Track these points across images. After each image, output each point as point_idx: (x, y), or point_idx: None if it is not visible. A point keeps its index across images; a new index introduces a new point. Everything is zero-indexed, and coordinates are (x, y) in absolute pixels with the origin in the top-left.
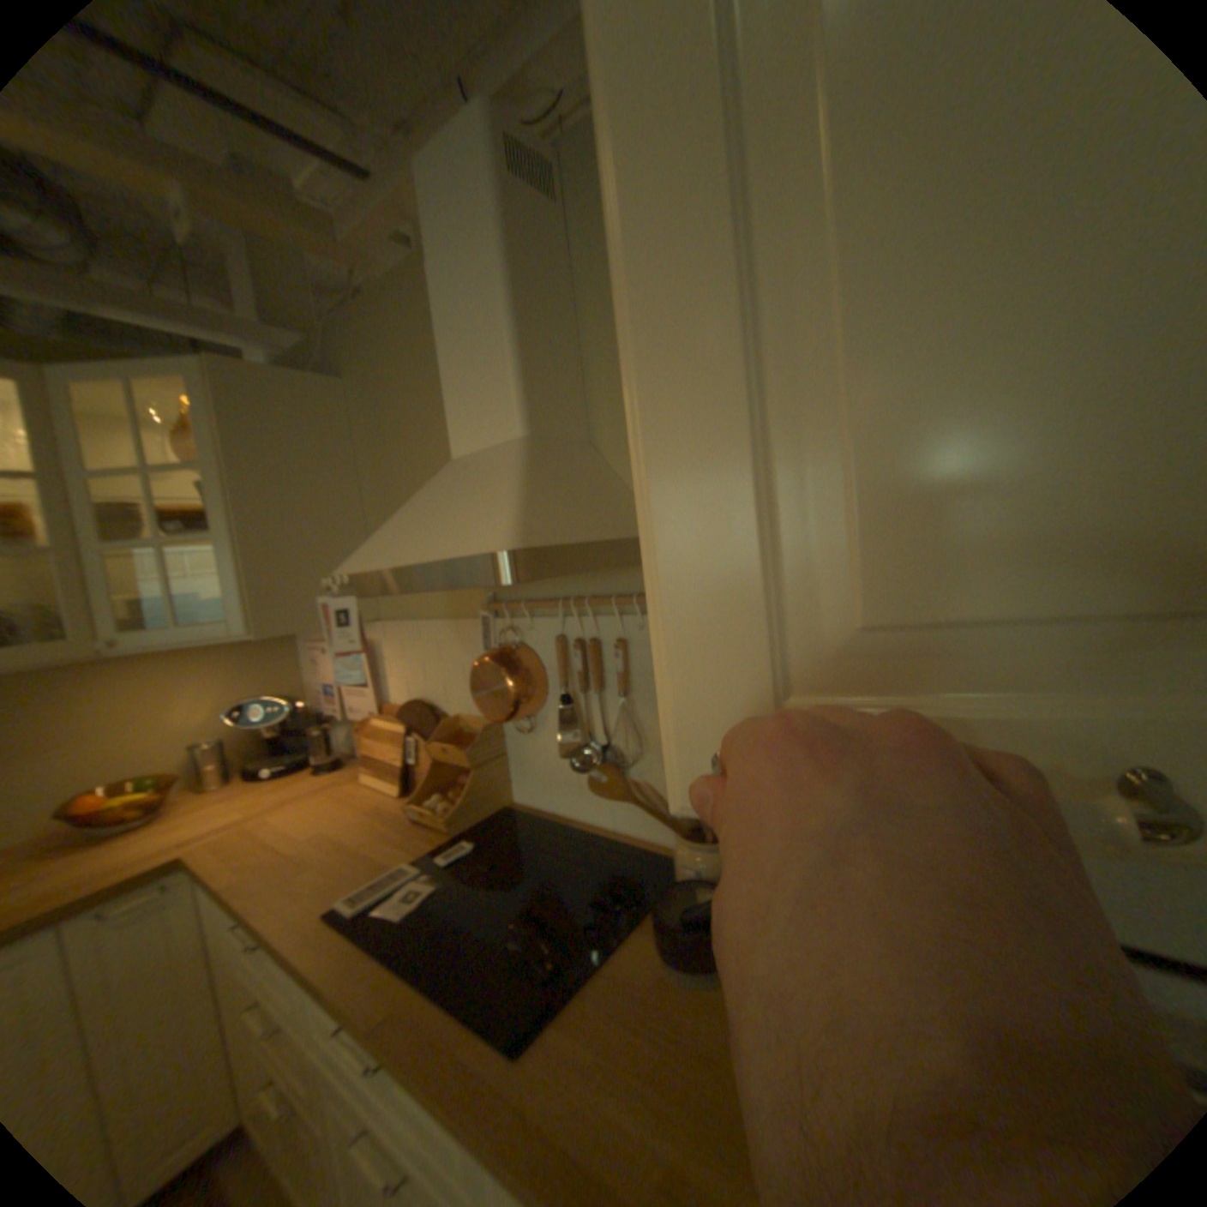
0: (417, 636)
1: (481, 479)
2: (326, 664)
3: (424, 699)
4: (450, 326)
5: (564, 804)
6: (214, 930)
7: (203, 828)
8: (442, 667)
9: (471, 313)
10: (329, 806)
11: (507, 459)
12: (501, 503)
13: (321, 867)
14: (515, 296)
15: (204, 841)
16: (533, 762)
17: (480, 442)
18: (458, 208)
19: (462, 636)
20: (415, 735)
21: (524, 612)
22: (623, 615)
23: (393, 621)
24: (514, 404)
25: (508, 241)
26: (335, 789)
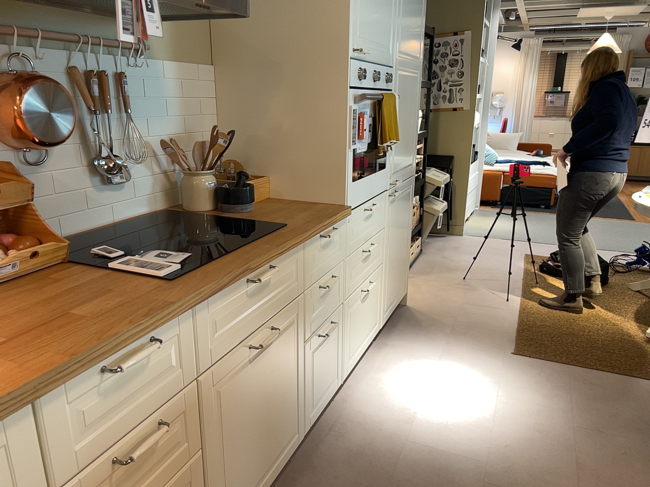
0: None
1: None
2: None
3: None
4: None
5: (70, 222)
6: None
7: None
8: None
9: None
10: None
11: None
12: None
13: (62, 311)
14: None
15: None
16: (35, 196)
17: None
18: None
19: None
20: None
21: (17, 41)
22: (116, 57)
23: None
24: None
25: None
26: None
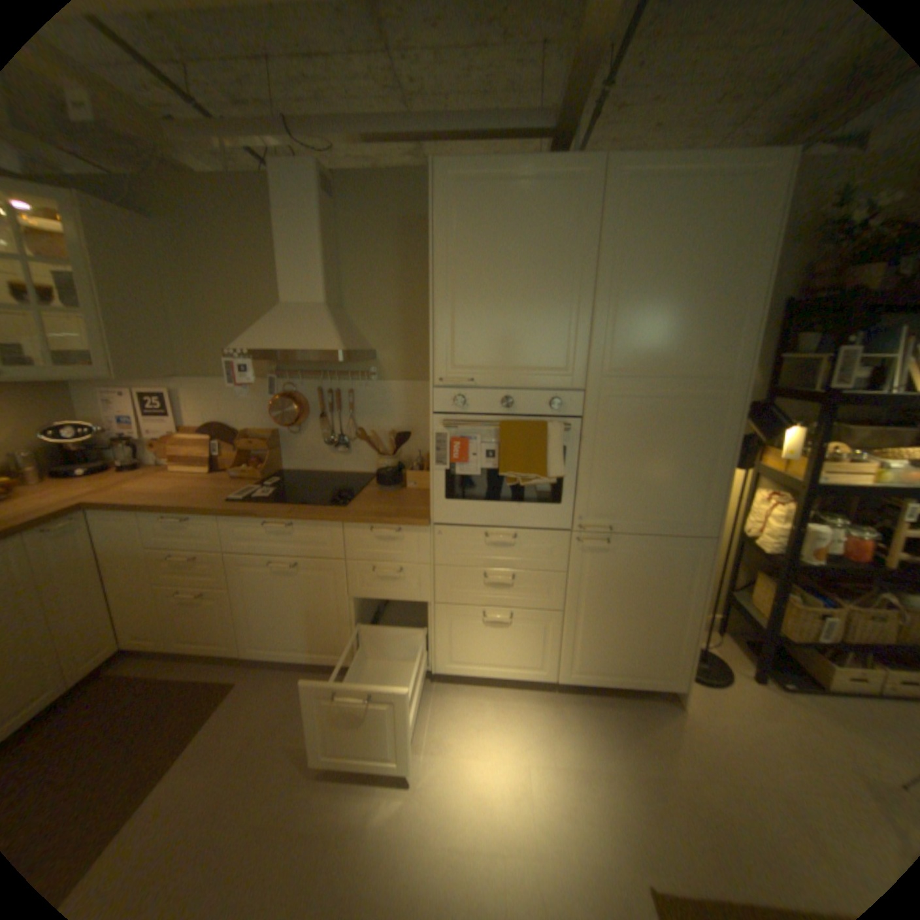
0: (212, 387)
1: (308, 318)
2: (119, 403)
3: (218, 422)
4: (285, 243)
5: (314, 464)
6: (107, 542)
7: (69, 495)
8: (233, 404)
9: (299, 243)
10: (159, 481)
11: (320, 312)
12: (328, 331)
13: (196, 494)
14: (323, 244)
15: (84, 498)
16: (296, 448)
17: (299, 299)
18: (295, 195)
19: (251, 387)
20: (215, 441)
21: (295, 377)
22: (351, 380)
23: (188, 378)
24: (320, 288)
25: (321, 220)
26: (150, 476)
